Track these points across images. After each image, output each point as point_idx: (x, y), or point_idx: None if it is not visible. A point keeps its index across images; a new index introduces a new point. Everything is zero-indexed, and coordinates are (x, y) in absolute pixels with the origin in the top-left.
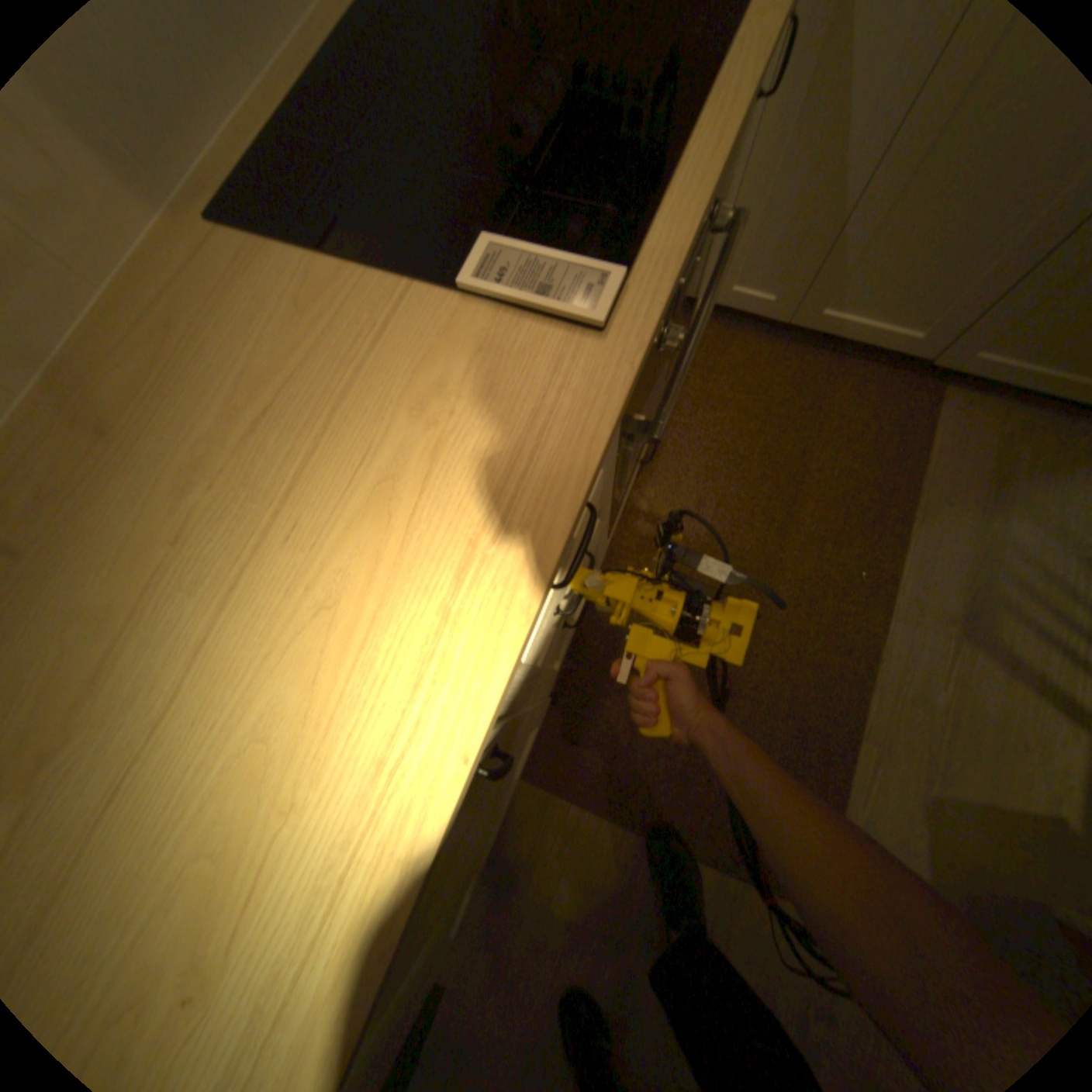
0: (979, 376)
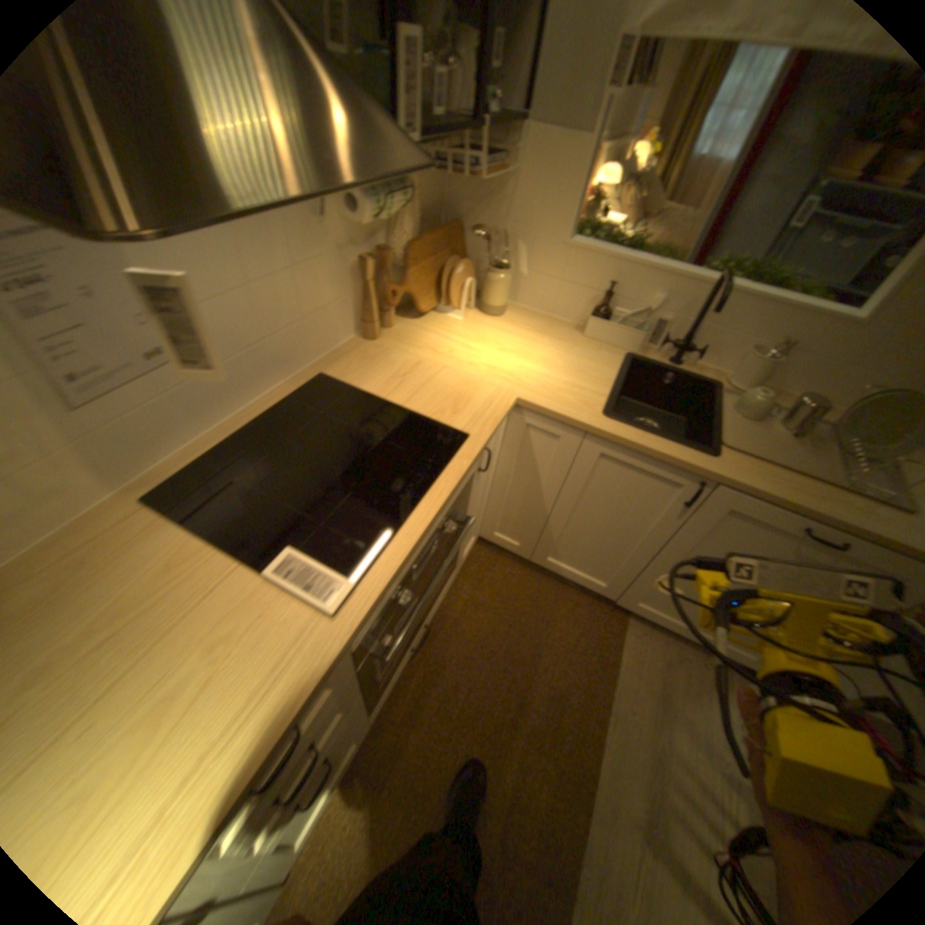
0: (647, 615)
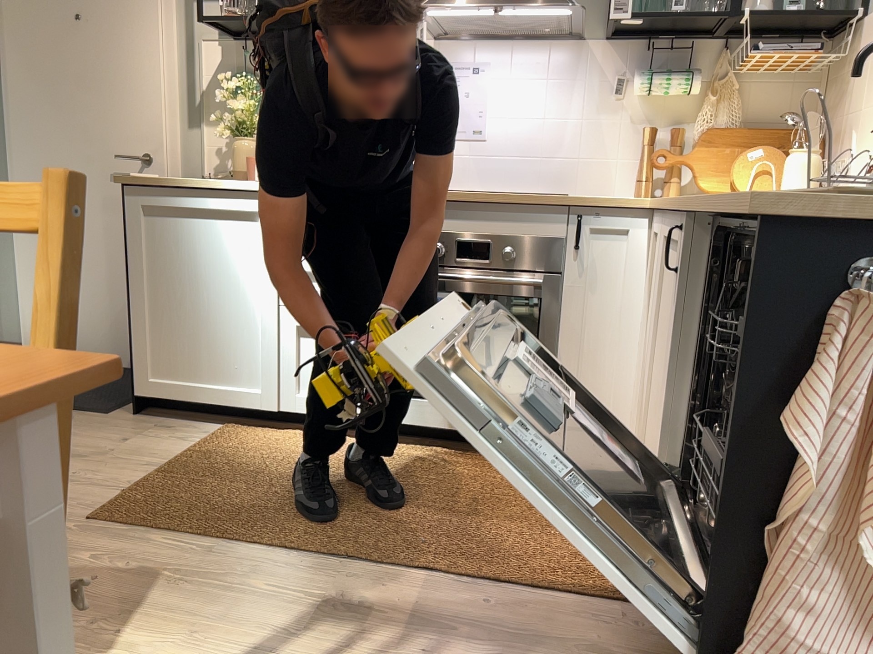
0: None
